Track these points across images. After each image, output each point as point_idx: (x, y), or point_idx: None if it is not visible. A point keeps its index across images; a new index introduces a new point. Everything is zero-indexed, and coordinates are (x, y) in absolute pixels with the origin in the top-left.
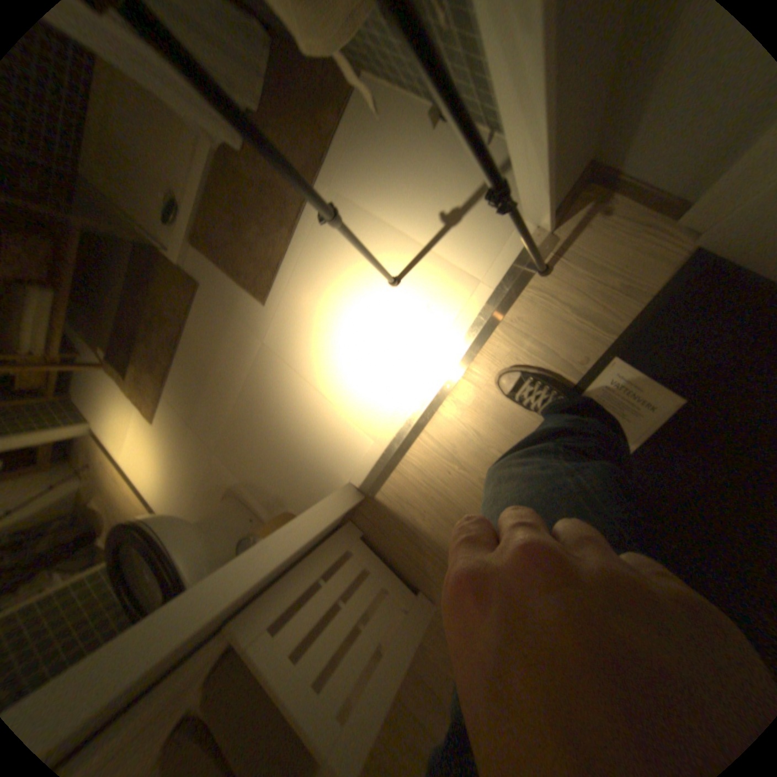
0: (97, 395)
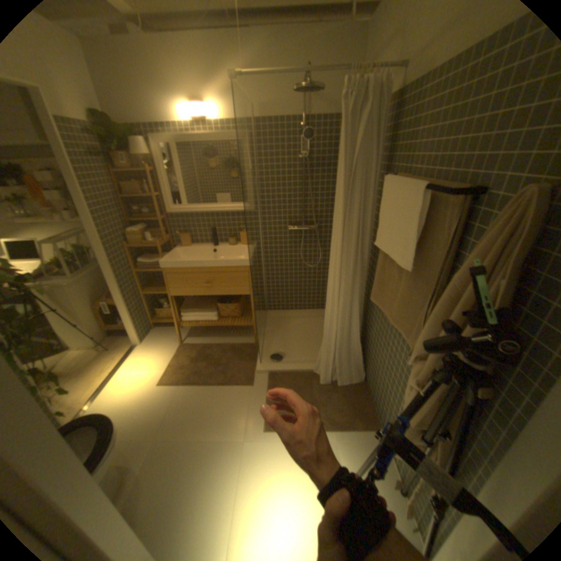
0: (159, 345)
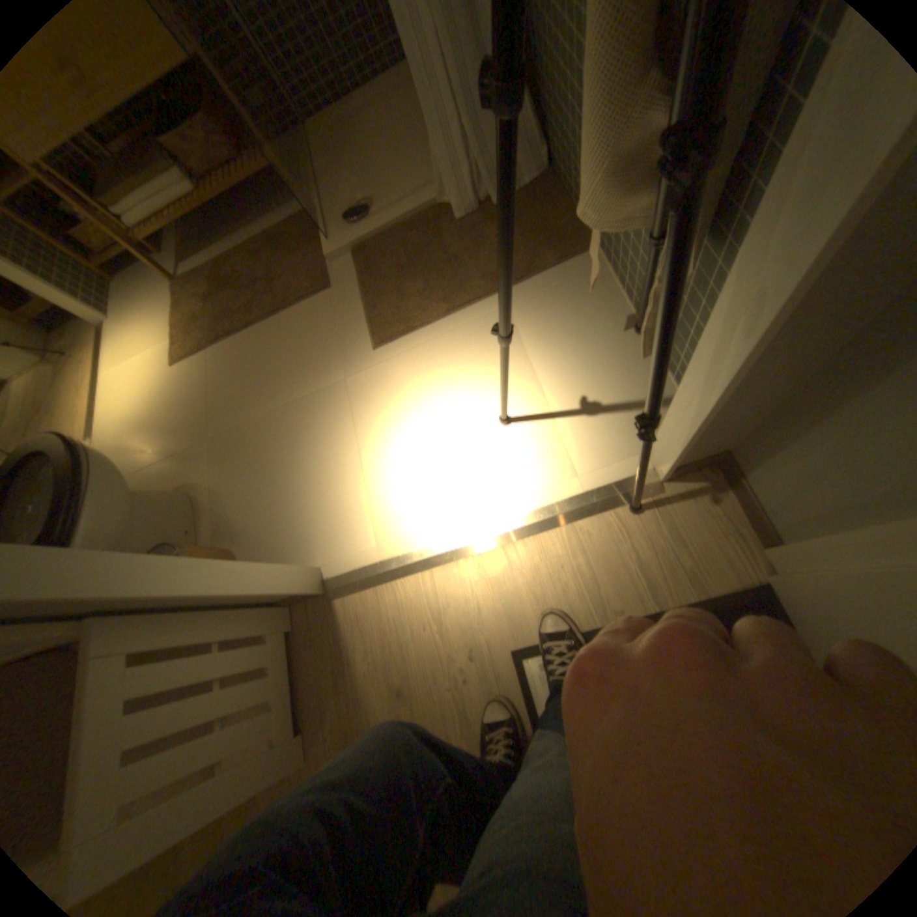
0: (139, 304)
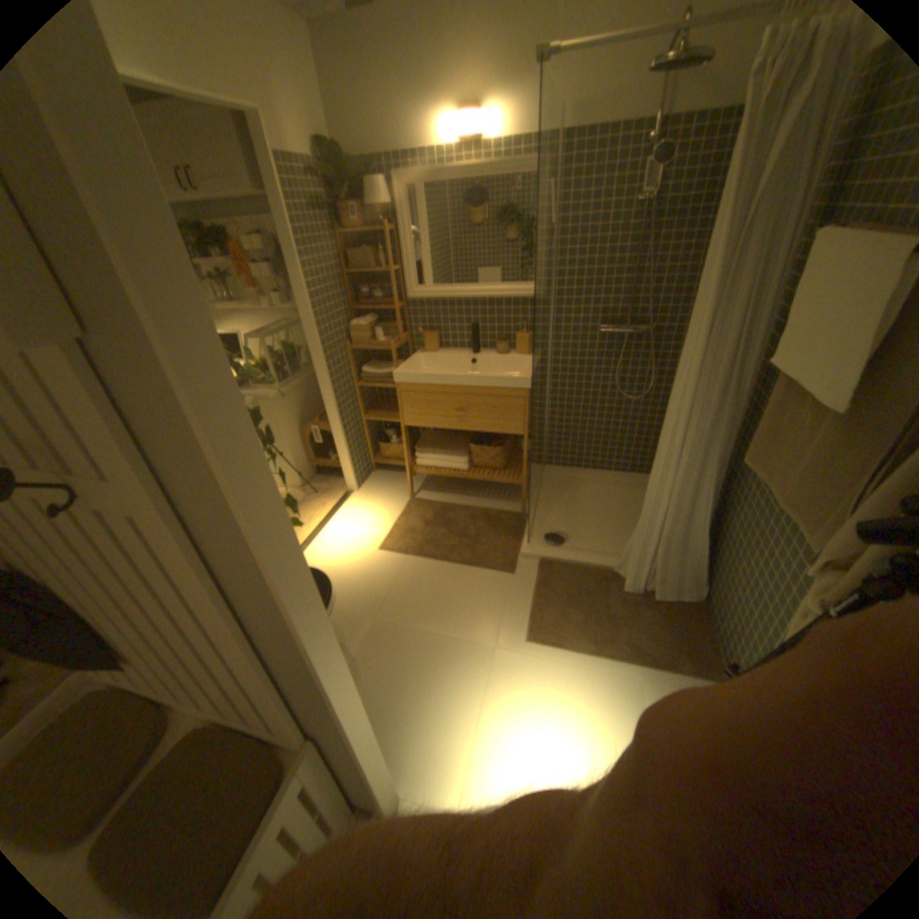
0: (386, 496)
